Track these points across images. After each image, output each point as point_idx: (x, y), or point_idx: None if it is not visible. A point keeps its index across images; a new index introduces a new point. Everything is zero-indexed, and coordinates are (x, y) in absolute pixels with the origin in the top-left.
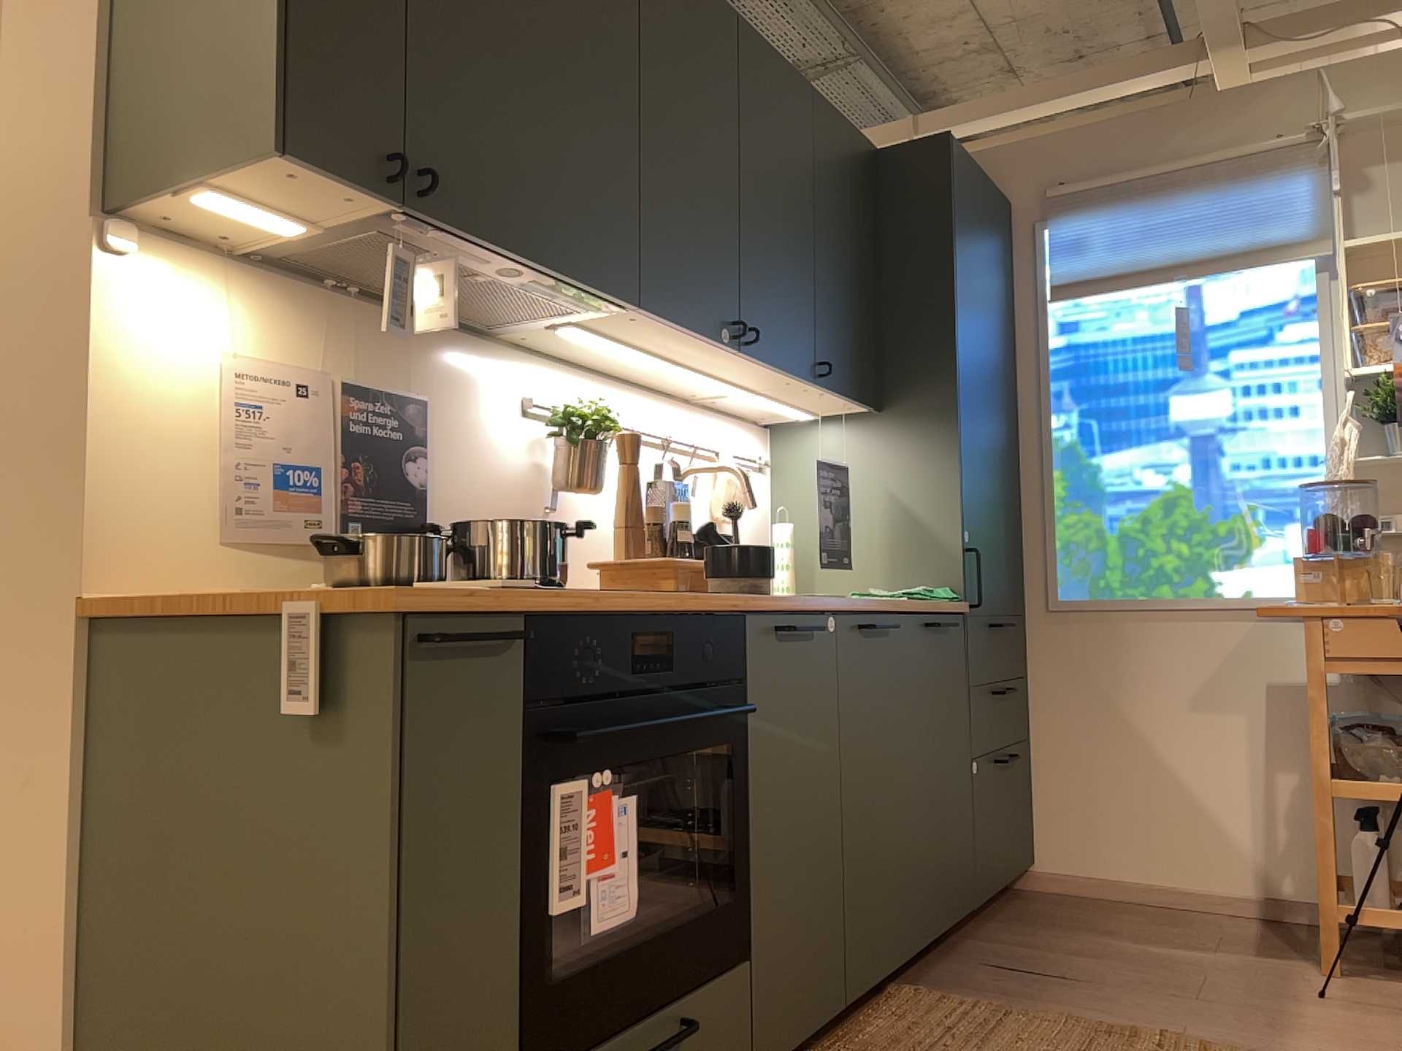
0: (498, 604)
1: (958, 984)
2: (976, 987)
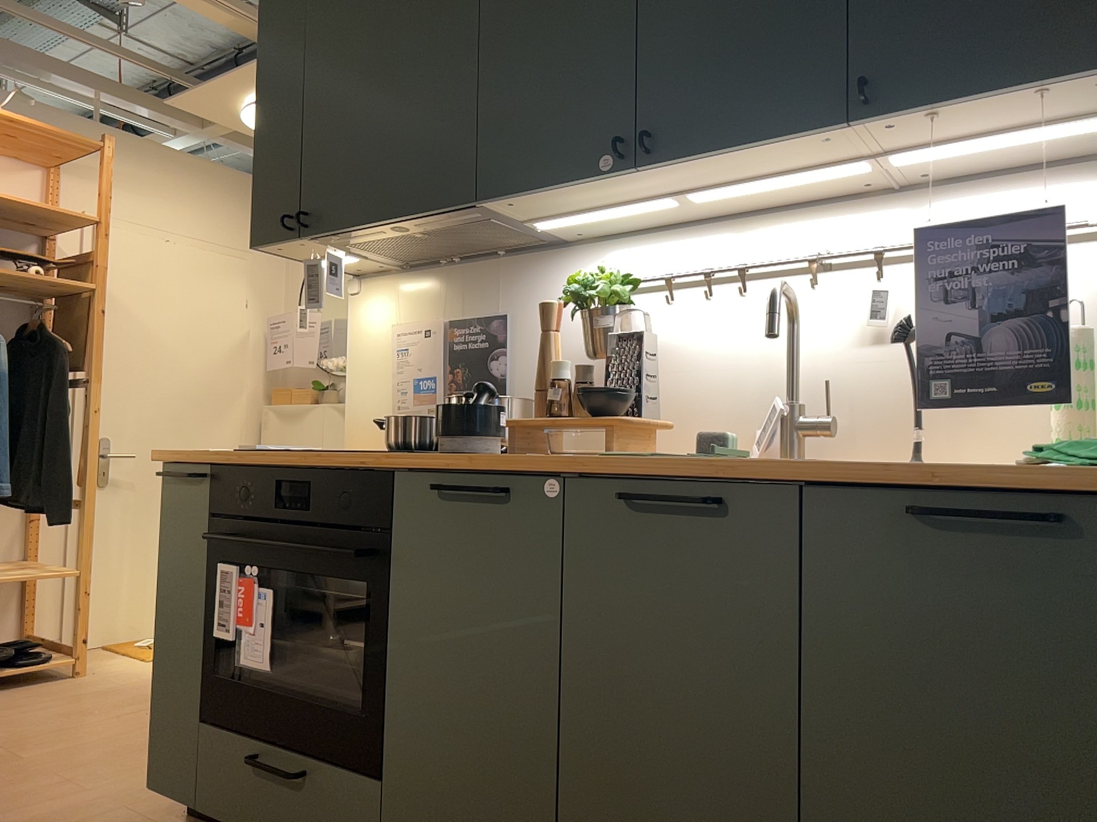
0: (193, 458)
1: None
2: None
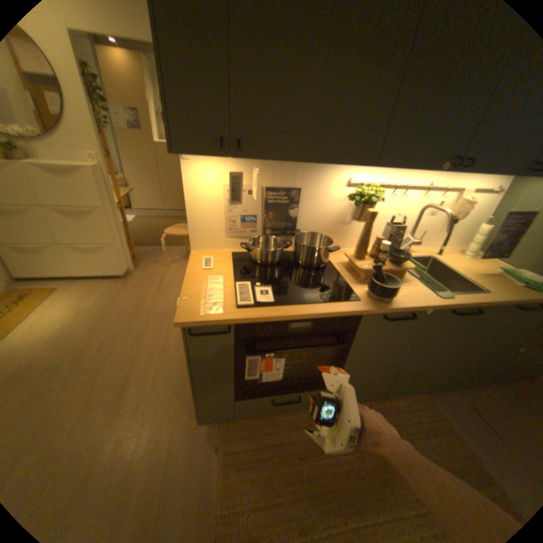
0: (220, 322)
1: (449, 404)
2: (453, 412)
